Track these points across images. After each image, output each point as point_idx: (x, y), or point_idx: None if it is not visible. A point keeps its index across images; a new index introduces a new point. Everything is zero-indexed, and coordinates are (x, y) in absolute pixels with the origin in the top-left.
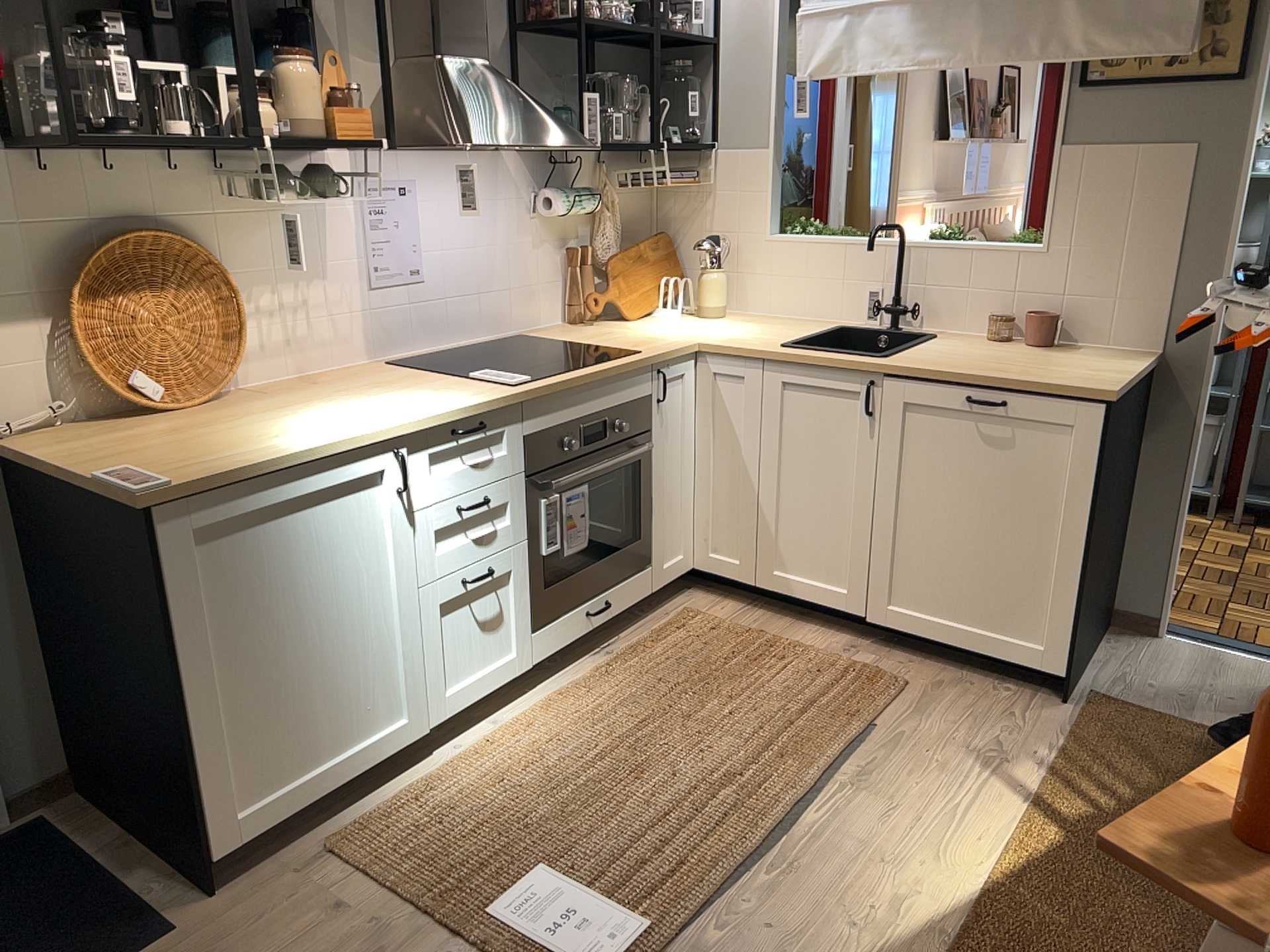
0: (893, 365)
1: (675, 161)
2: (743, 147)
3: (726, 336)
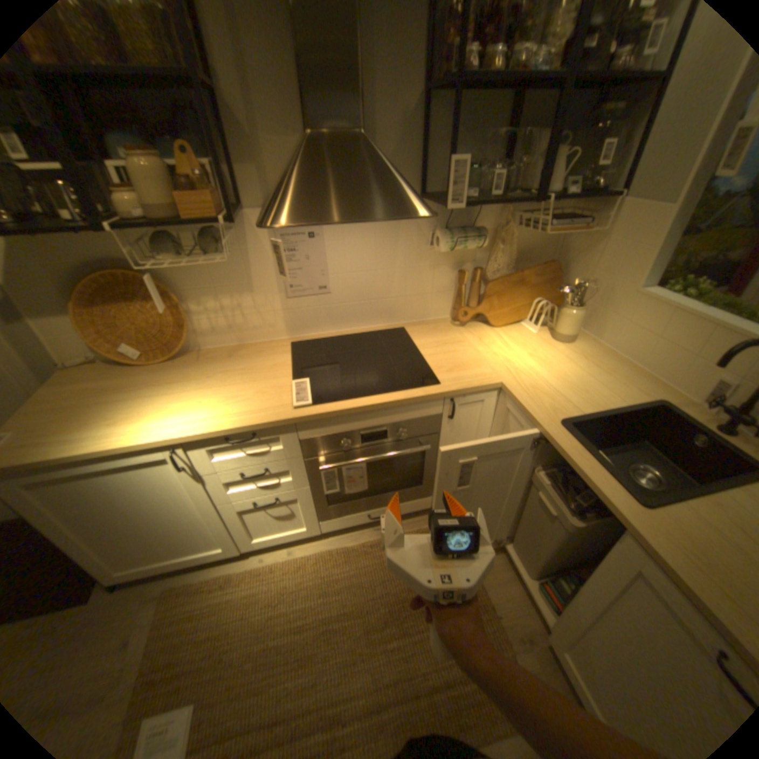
0: (640, 533)
1: (587, 201)
2: (649, 198)
3: (534, 379)
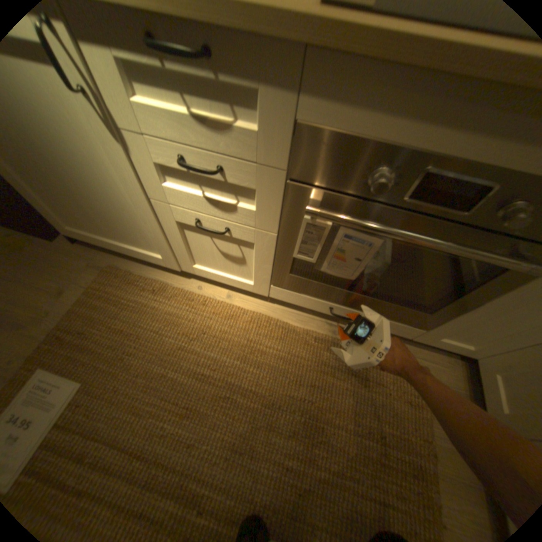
0: None
1: None
2: None
3: None
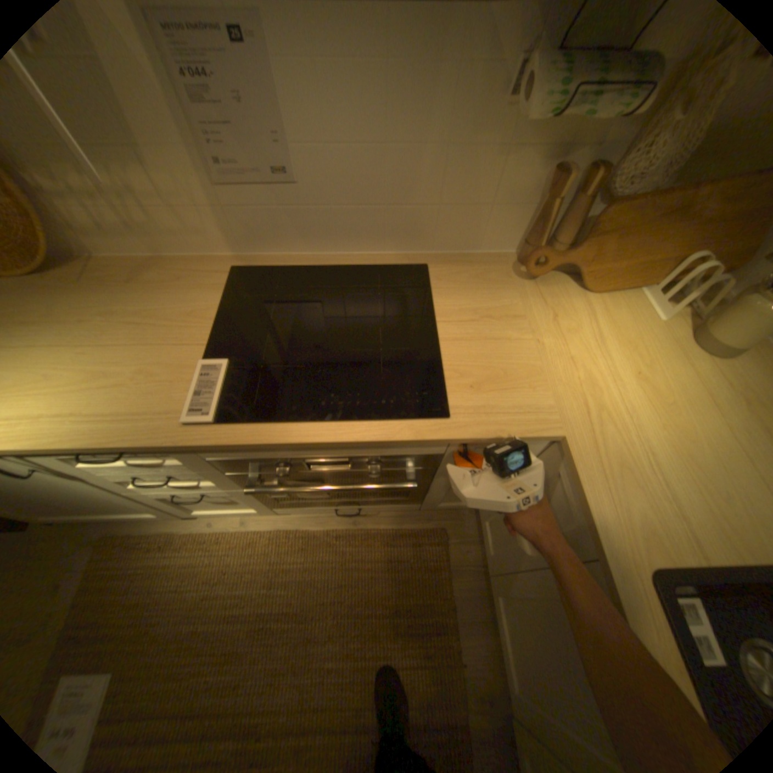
0: None
1: None
2: None
3: (631, 443)
